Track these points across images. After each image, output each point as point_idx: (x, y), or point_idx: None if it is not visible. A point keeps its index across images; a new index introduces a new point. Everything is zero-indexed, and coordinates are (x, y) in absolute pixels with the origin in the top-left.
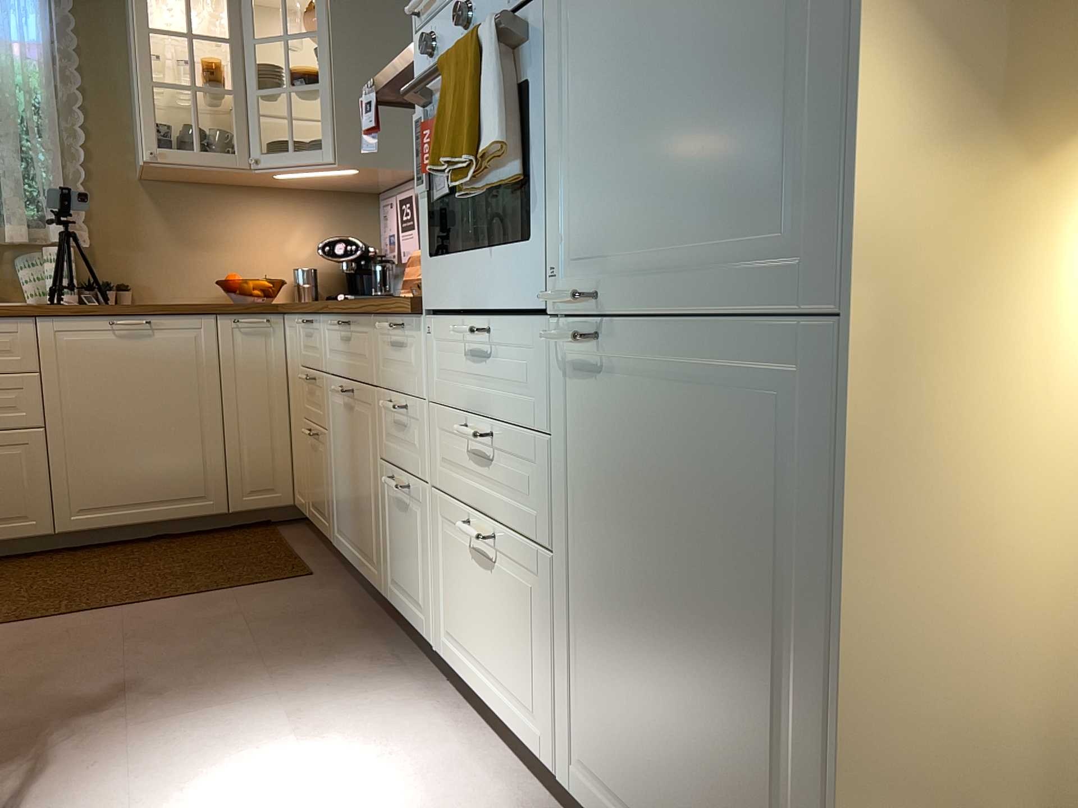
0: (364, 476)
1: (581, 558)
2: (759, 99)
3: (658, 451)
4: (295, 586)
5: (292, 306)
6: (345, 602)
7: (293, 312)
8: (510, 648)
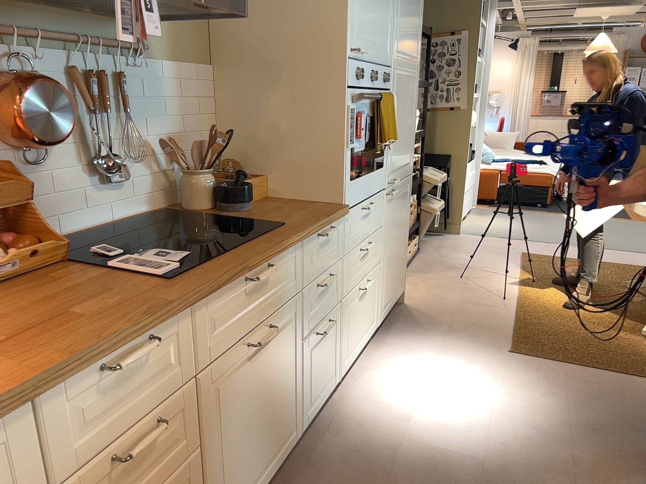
0: (282, 379)
1: (385, 252)
2: (408, 139)
3: (397, 210)
4: None
5: (58, 372)
6: None
7: (60, 382)
8: (368, 311)
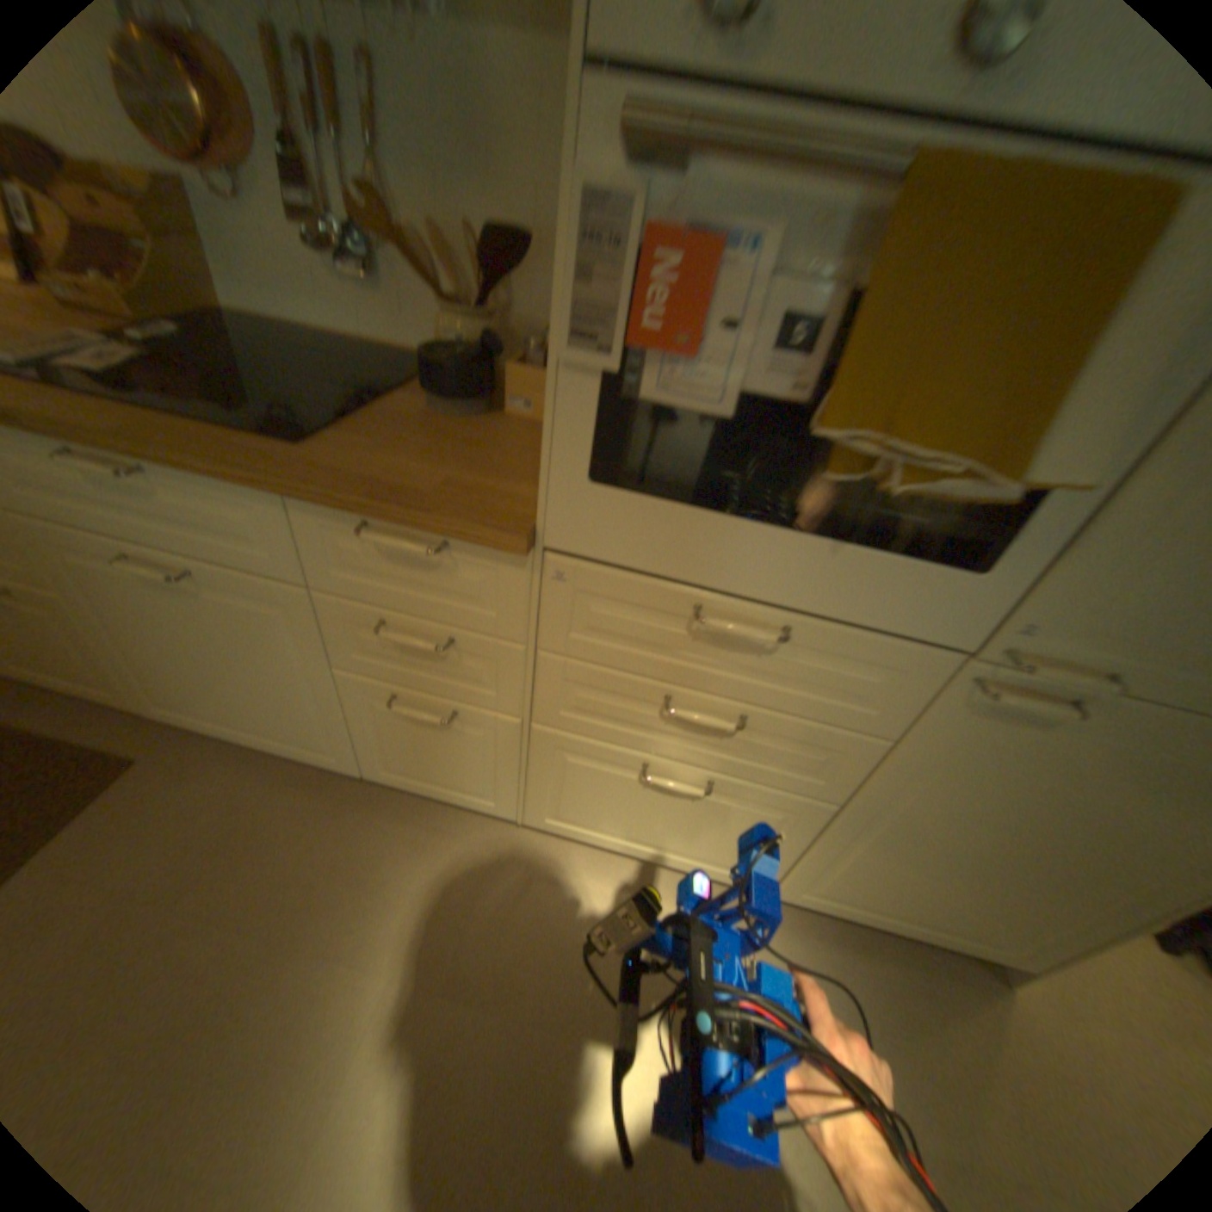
0: (267, 672)
1: (891, 811)
2: None
3: (1095, 782)
4: (131, 791)
5: None
6: (250, 779)
7: None
8: (705, 835)
